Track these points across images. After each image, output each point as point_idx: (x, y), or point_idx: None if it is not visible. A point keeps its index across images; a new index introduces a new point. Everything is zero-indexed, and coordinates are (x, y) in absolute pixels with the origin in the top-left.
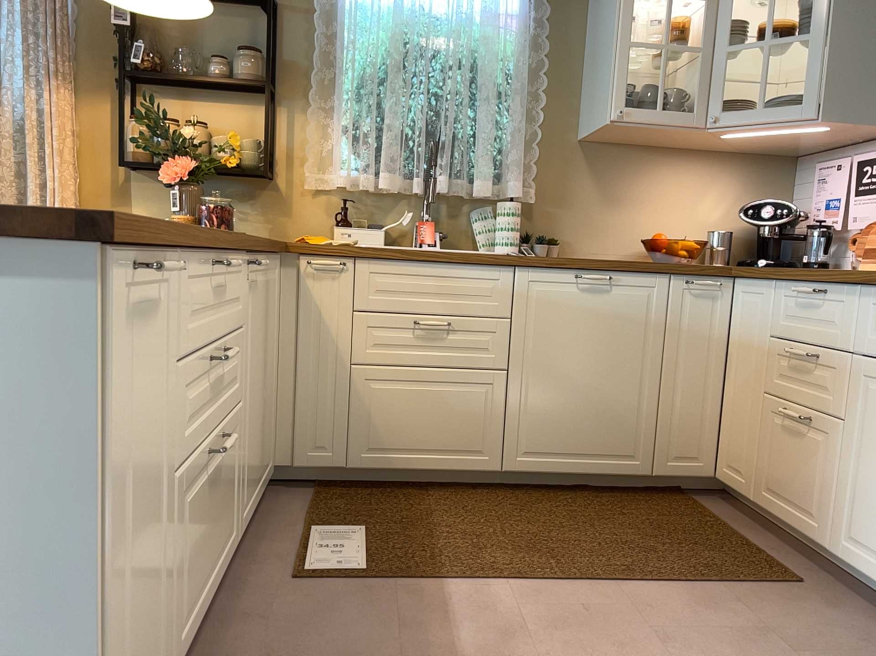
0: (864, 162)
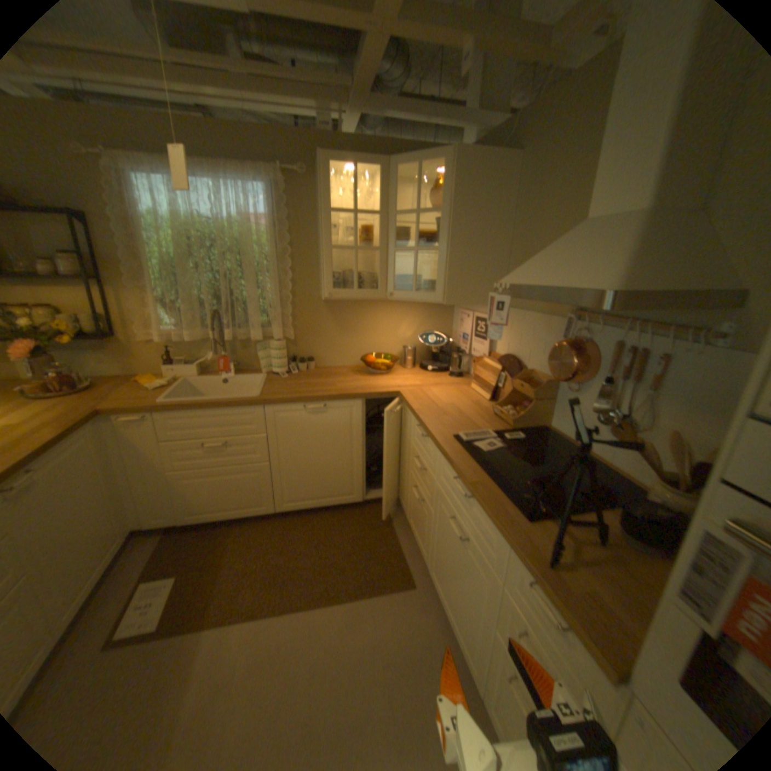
0: (478, 318)
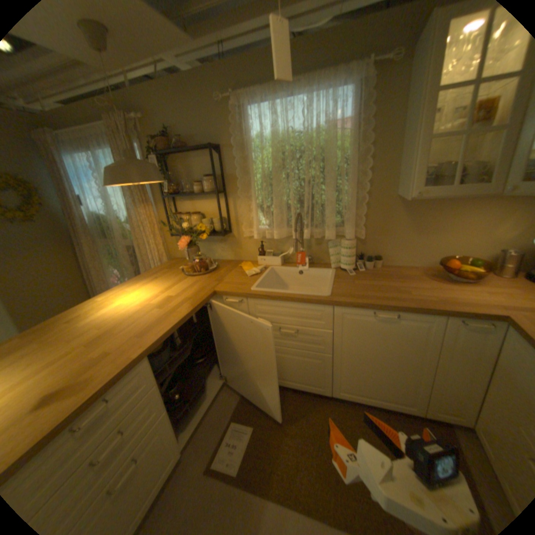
0: None
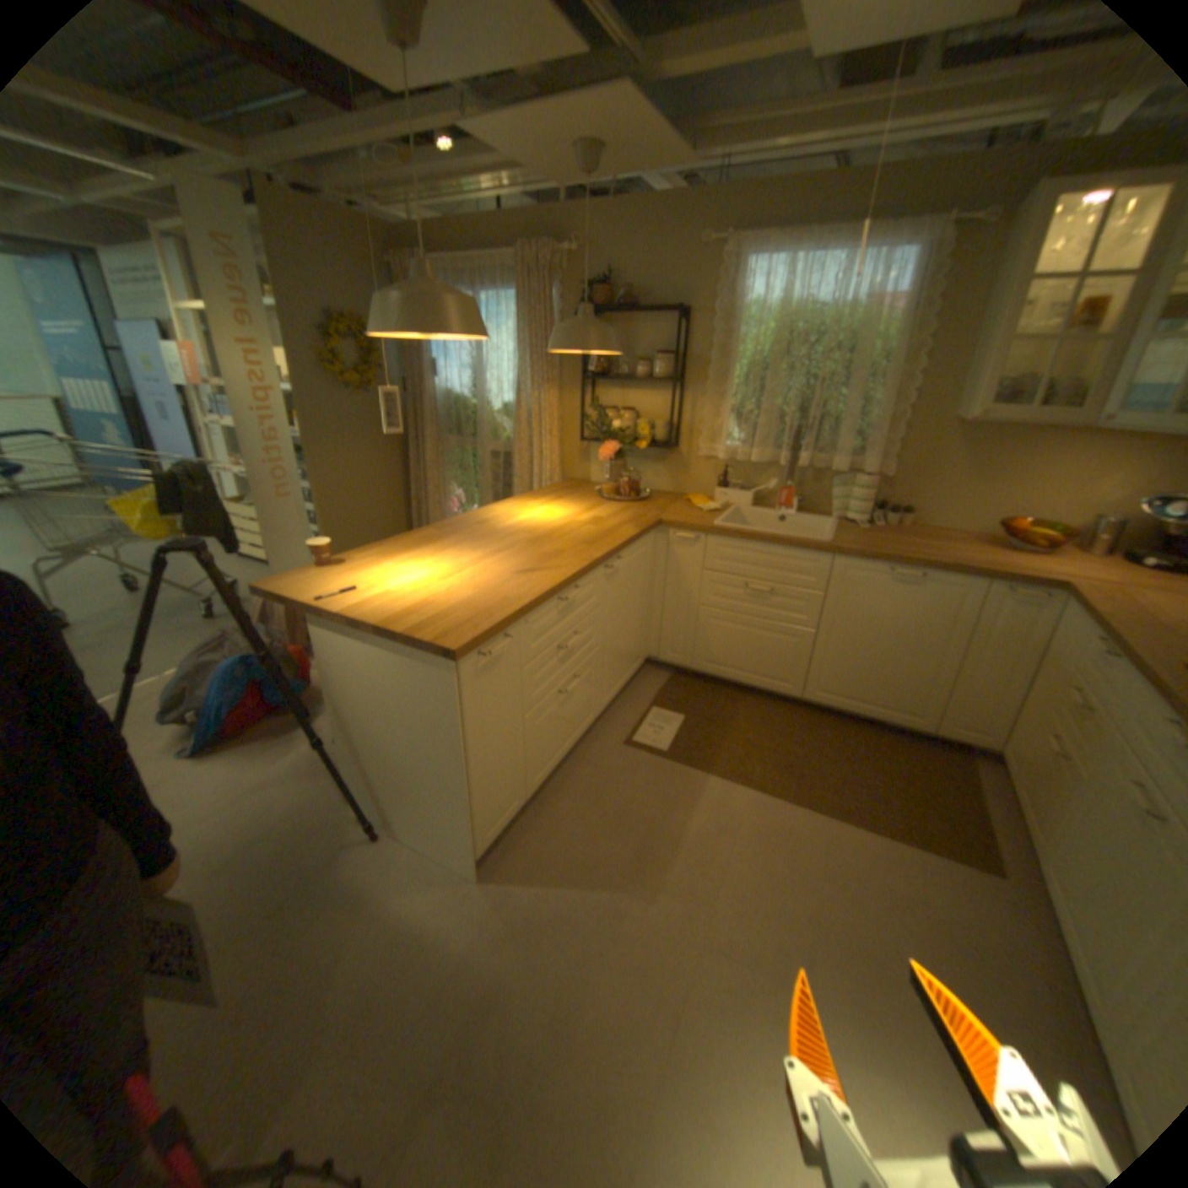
0: None
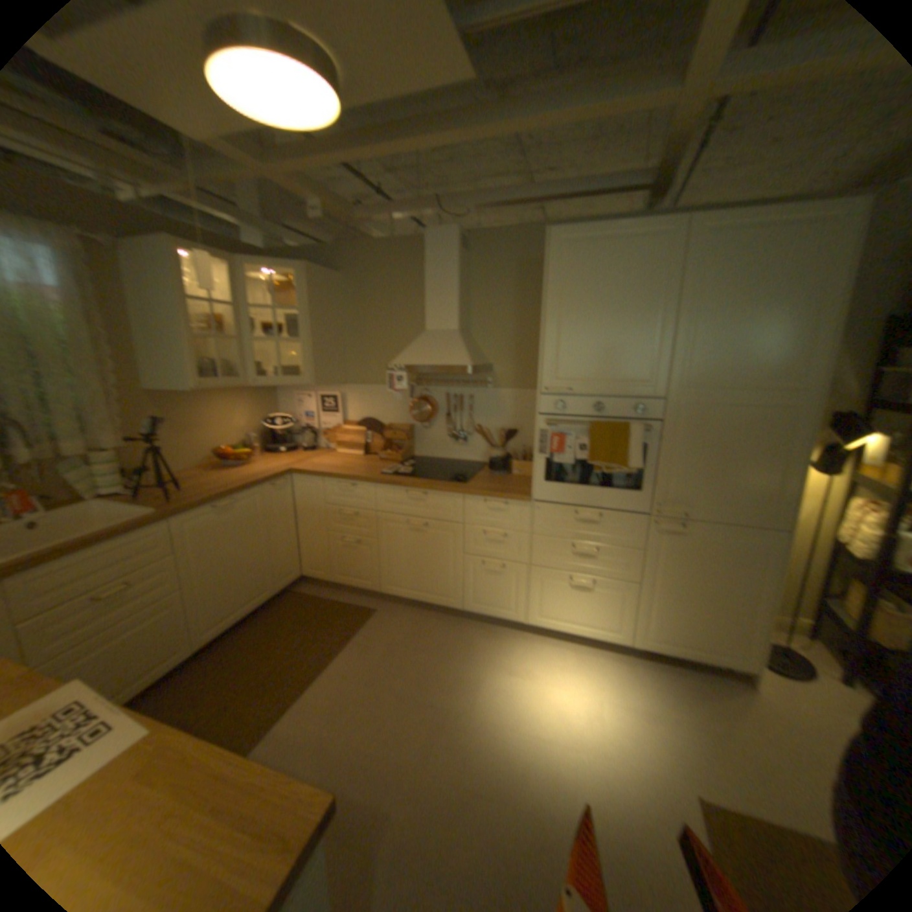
0: (325, 398)
